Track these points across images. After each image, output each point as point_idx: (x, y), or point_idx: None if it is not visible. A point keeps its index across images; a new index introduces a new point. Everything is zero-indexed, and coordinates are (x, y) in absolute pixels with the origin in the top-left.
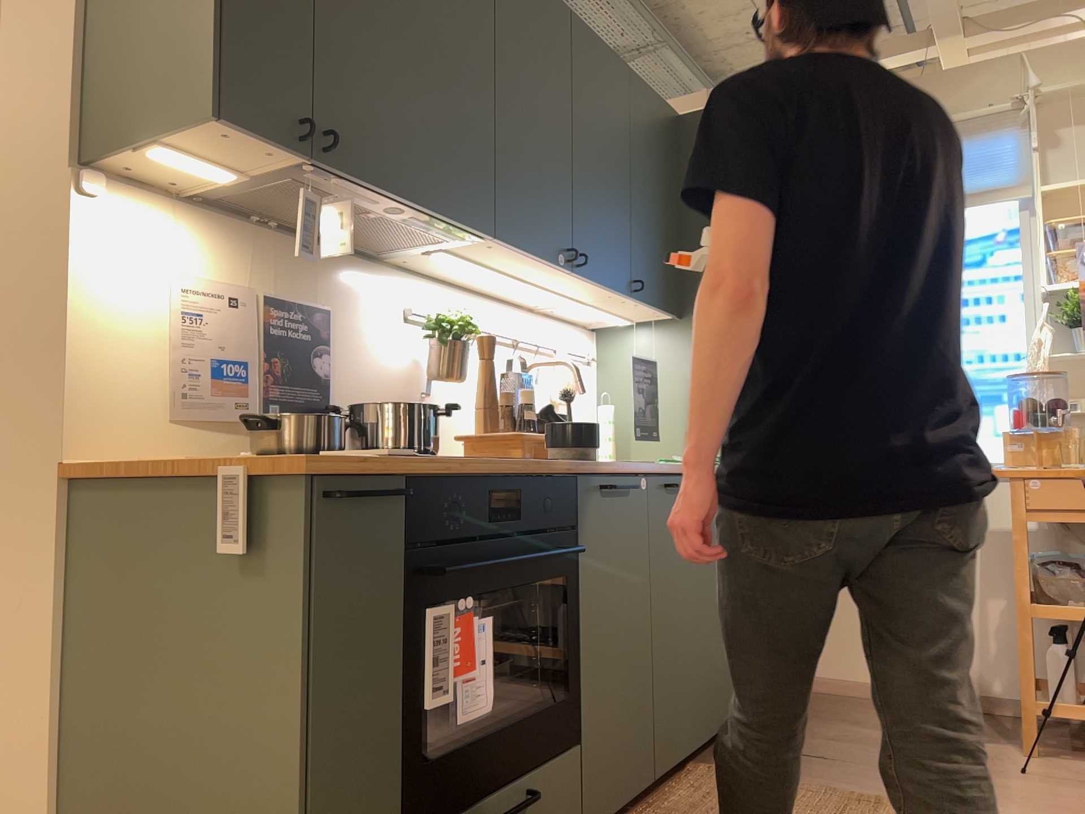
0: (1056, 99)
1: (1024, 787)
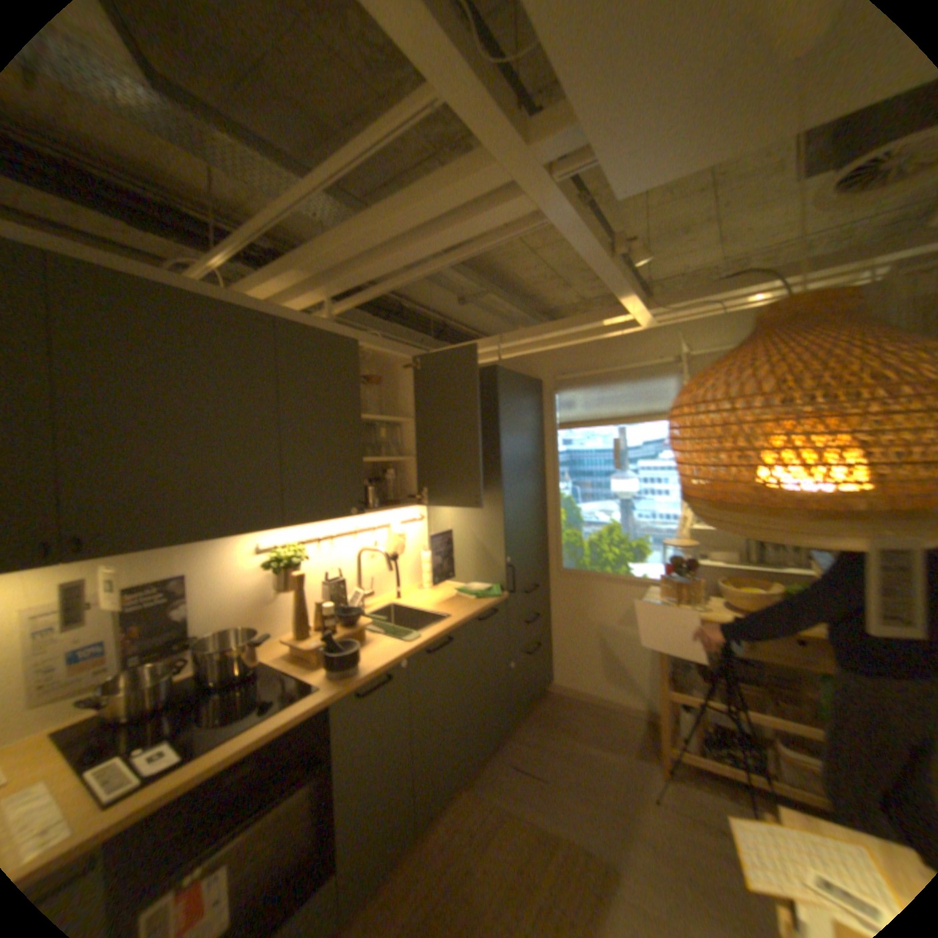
0: (704, 355)
1: (653, 826)
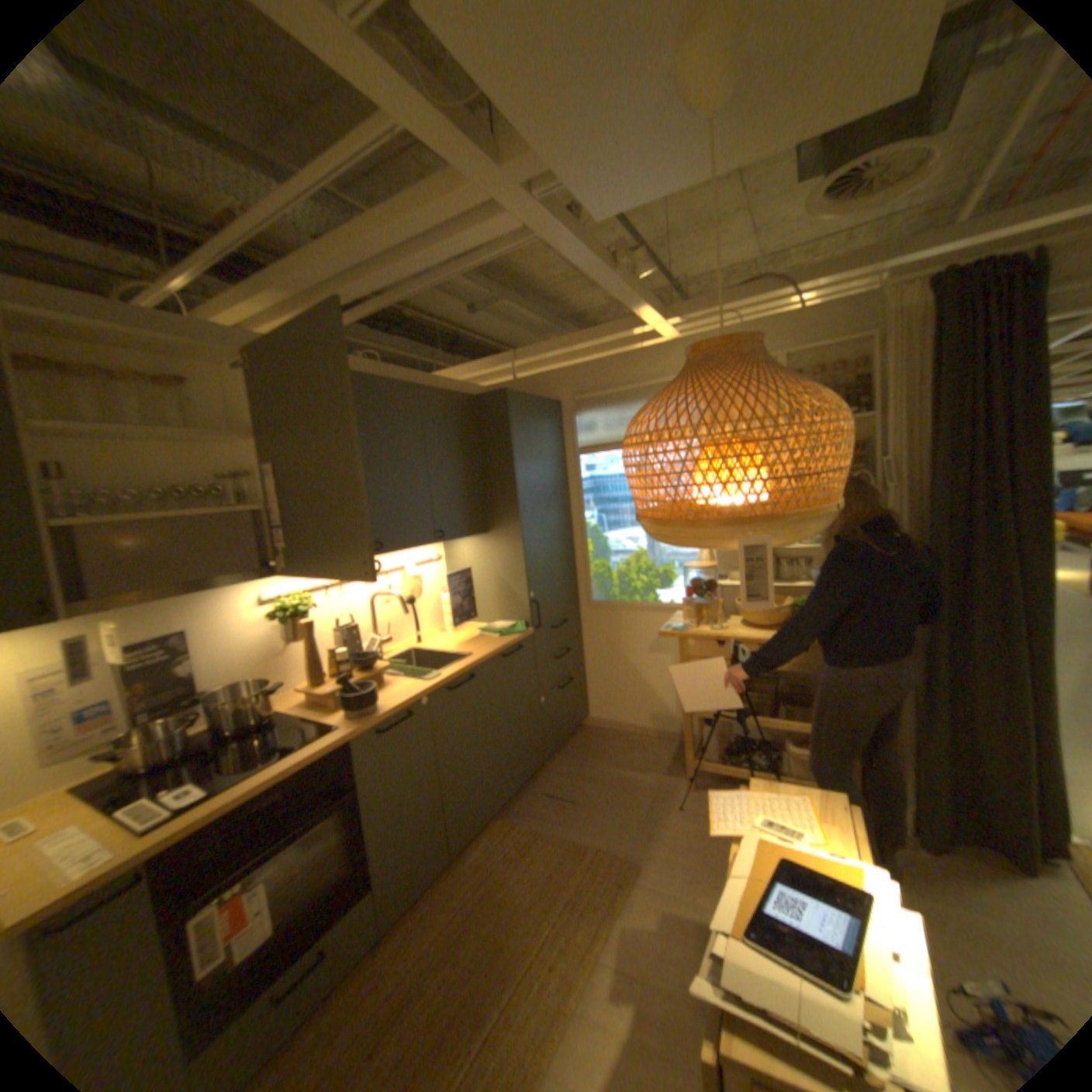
0: None
1: (674, 827)
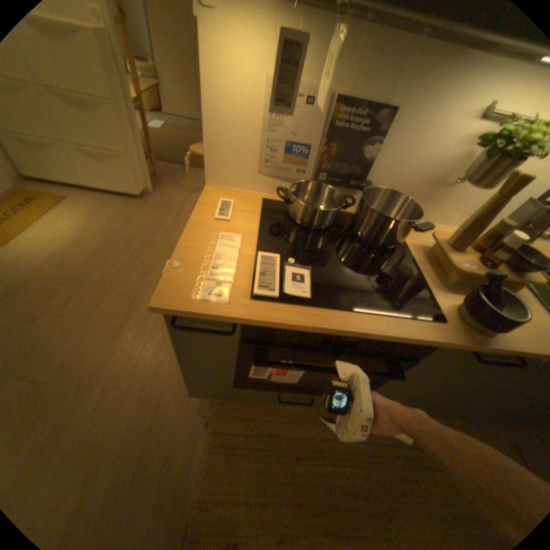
0: None
1: None
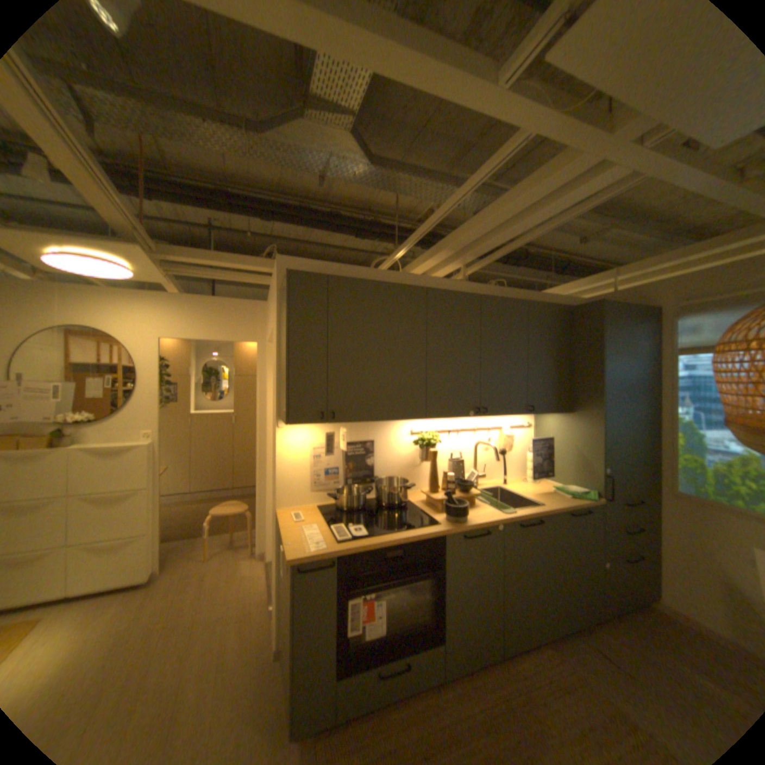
0: None
1: None
